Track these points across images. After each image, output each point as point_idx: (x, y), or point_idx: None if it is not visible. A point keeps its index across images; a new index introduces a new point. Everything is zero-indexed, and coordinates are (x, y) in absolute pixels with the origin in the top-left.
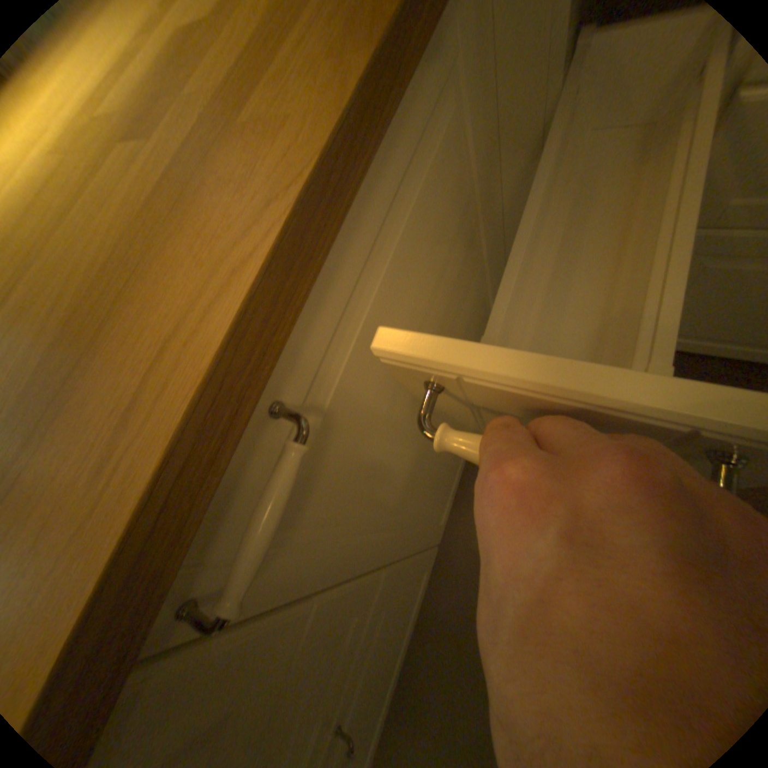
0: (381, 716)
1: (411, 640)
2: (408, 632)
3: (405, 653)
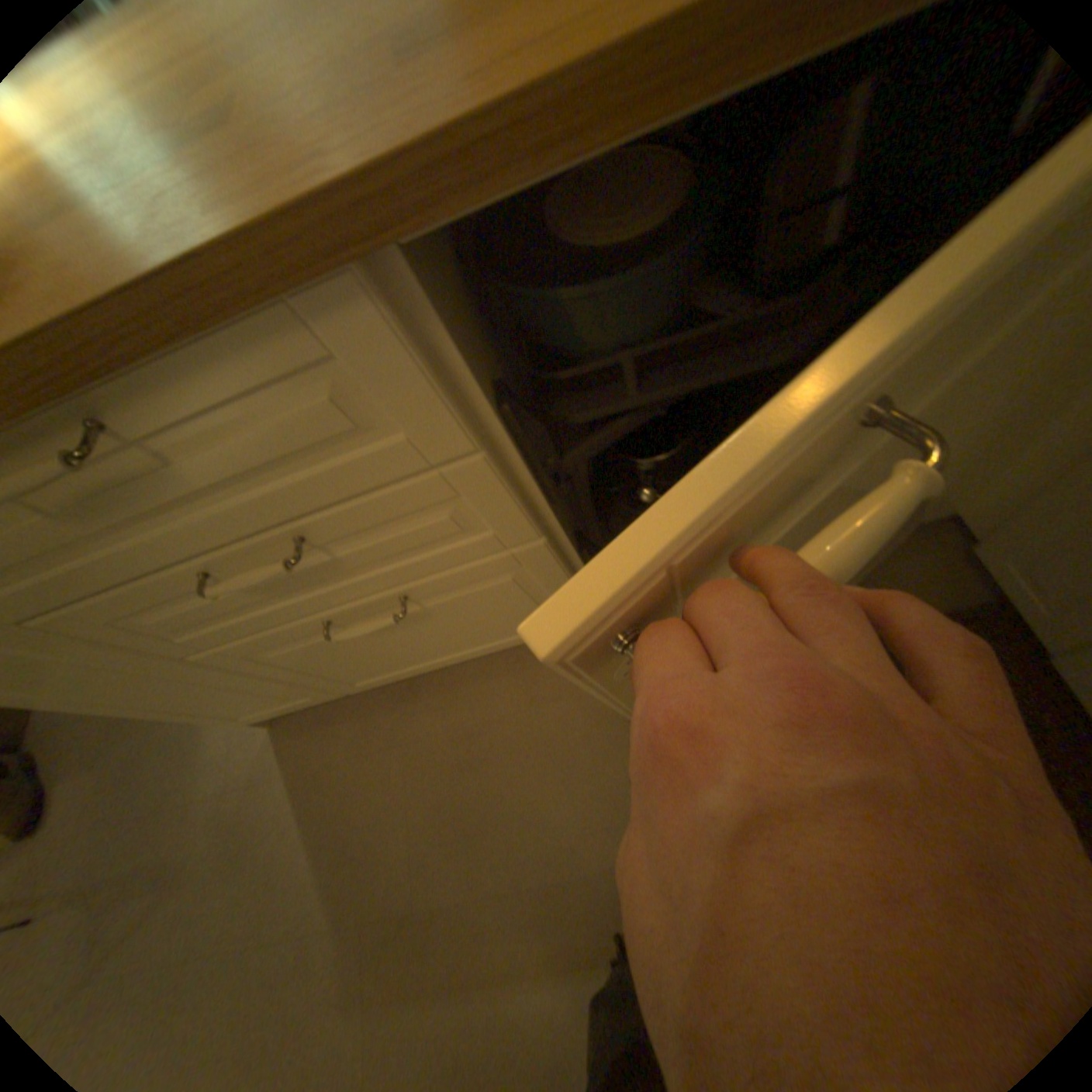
0: (427, 673)
1: (502, 658)
2: (506, 650)
3: (488, 660)
